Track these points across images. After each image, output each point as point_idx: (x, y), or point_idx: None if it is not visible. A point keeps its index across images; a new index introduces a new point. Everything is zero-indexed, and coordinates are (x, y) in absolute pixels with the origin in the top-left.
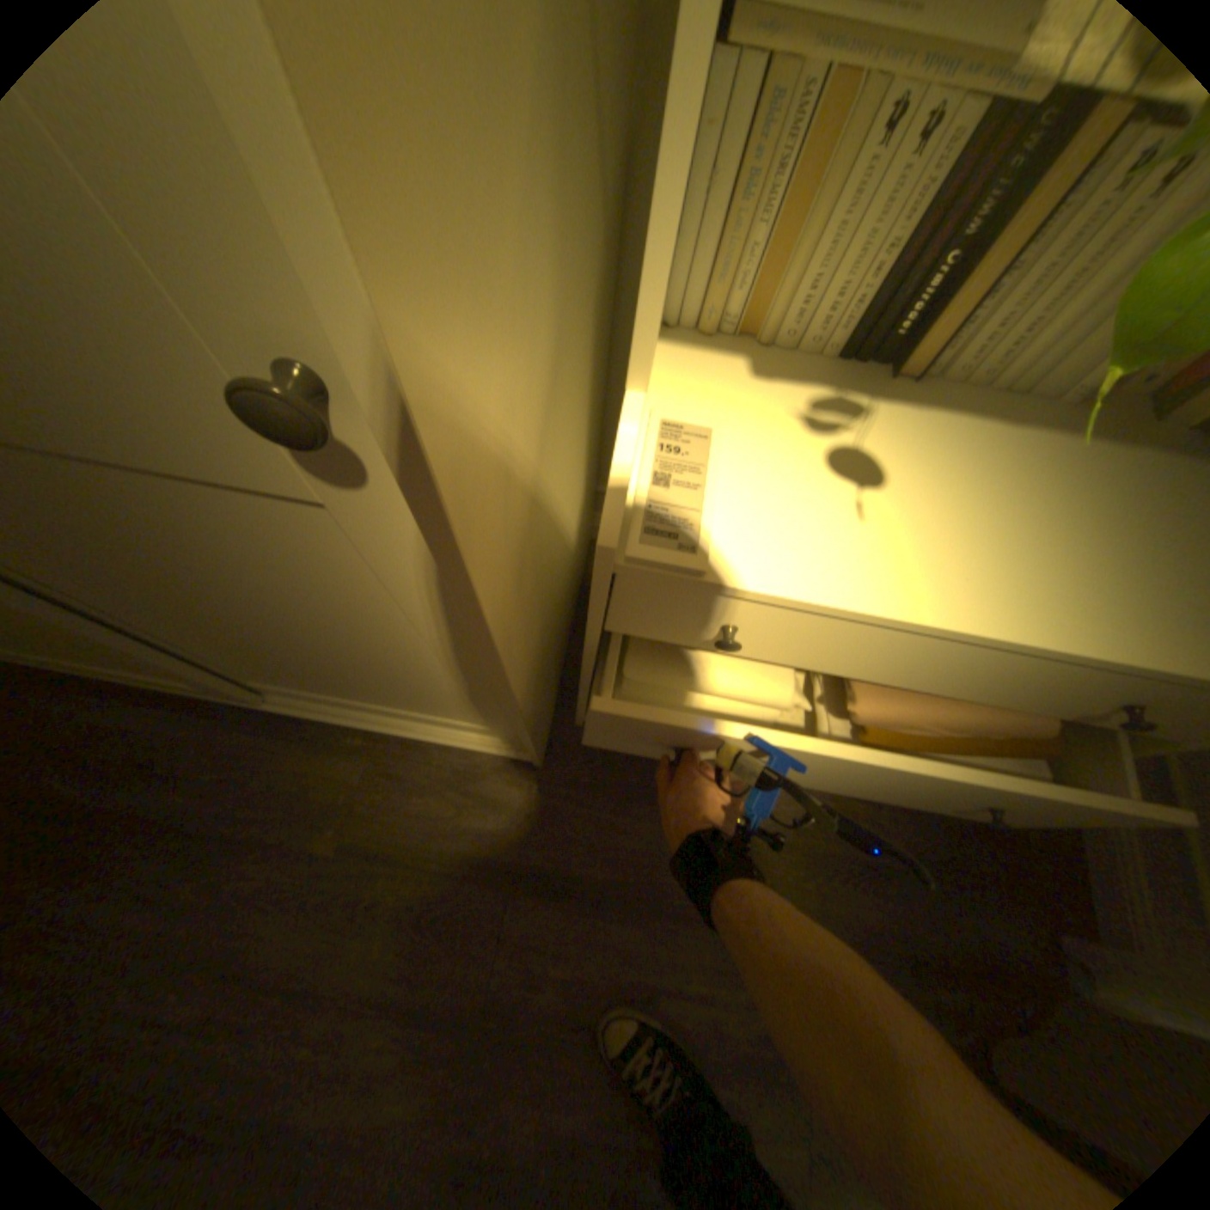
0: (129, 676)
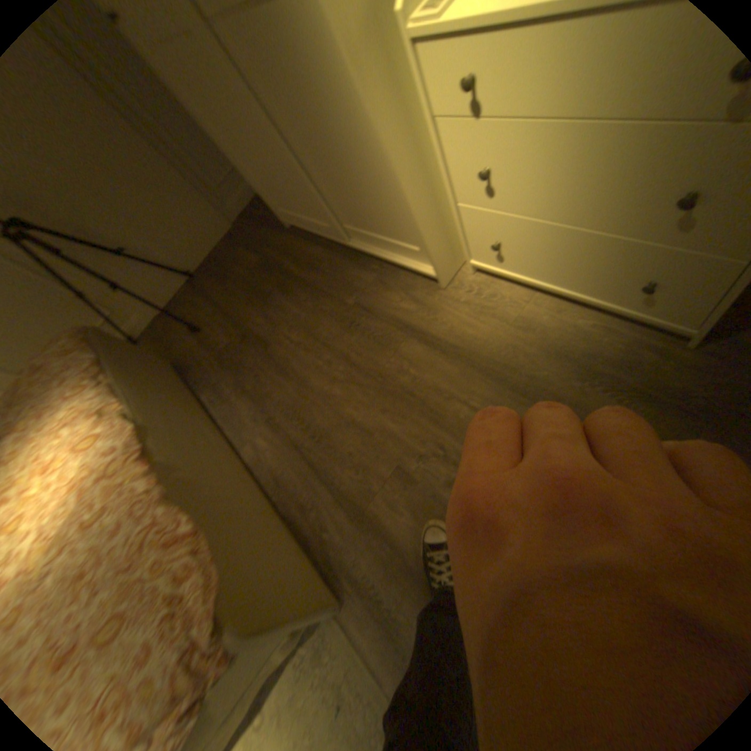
0: (322, 234)
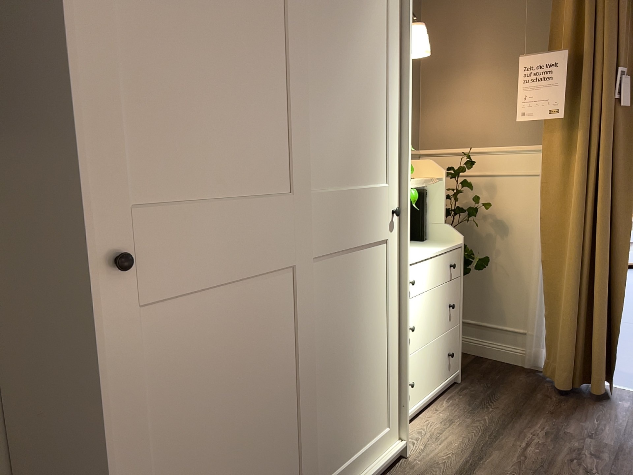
0: None
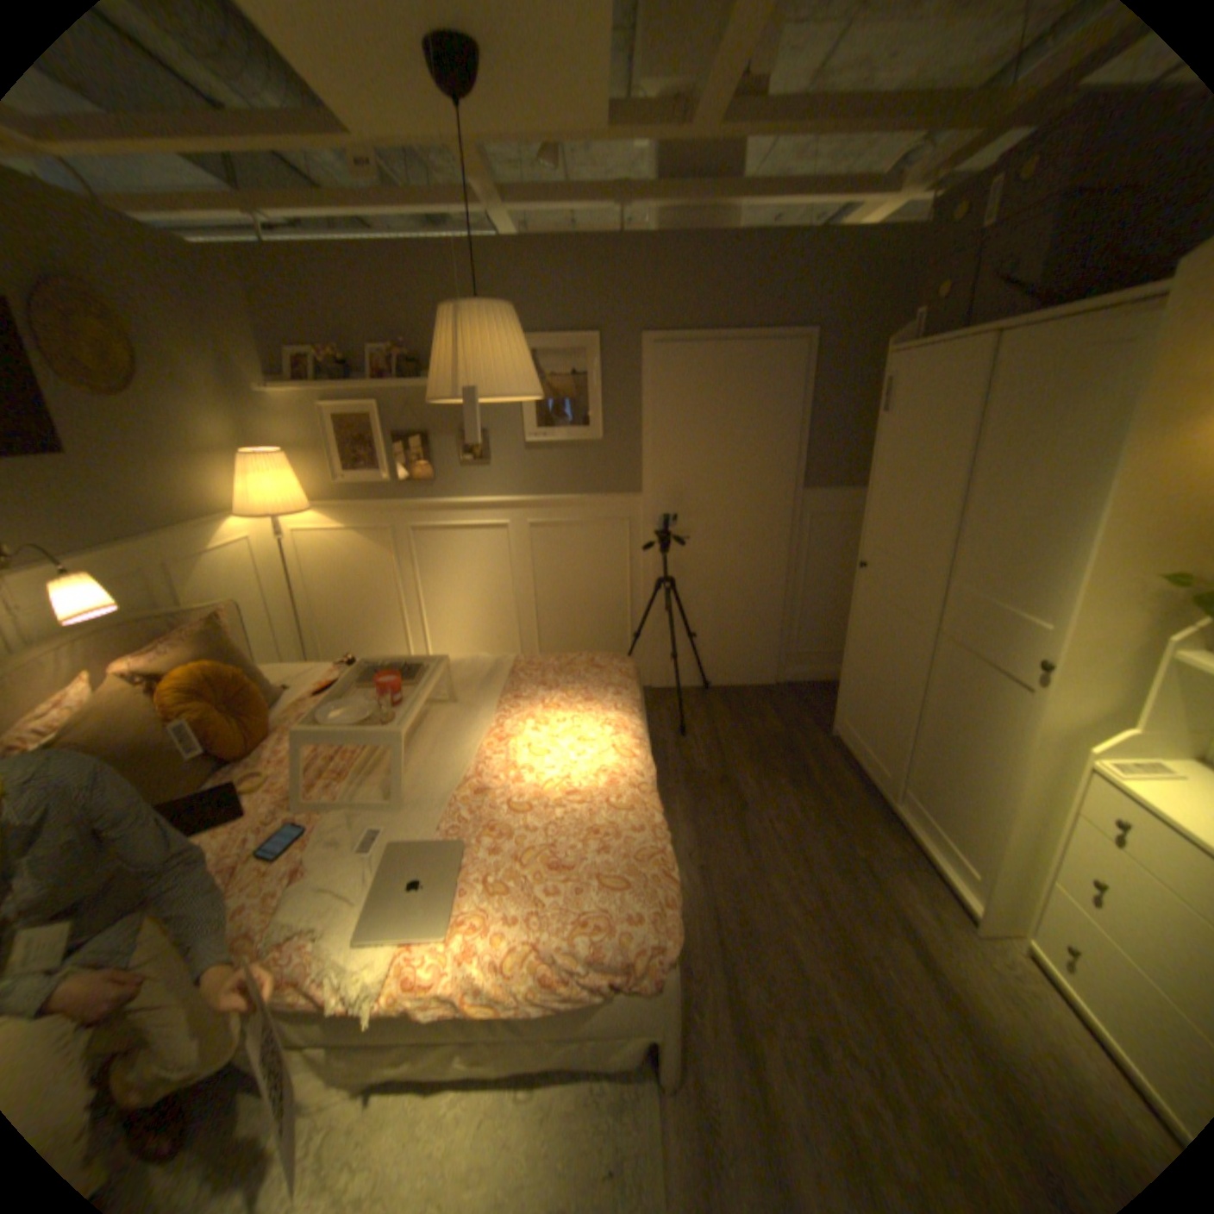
0: (867, 771)
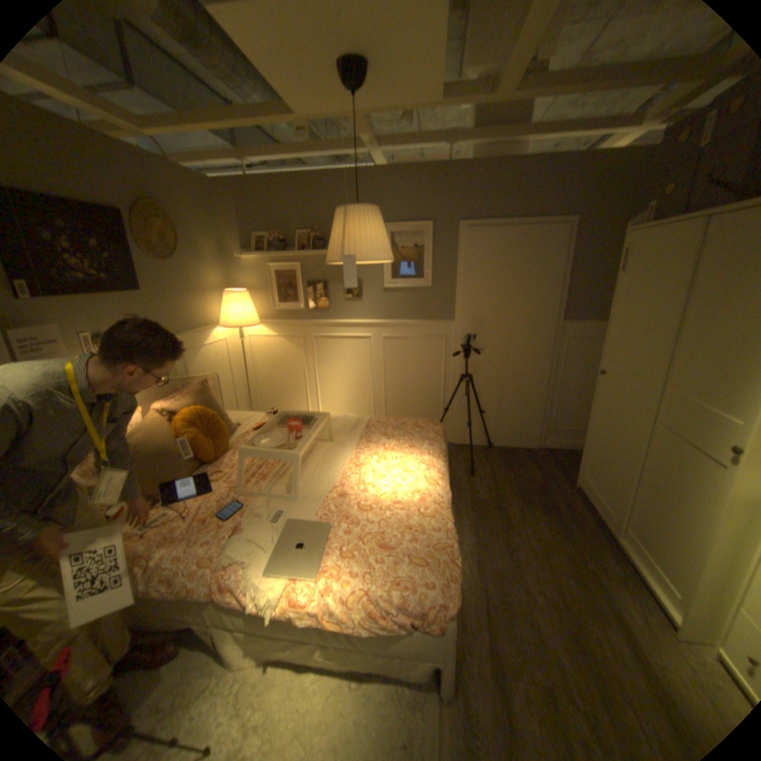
0: (601, 513)
